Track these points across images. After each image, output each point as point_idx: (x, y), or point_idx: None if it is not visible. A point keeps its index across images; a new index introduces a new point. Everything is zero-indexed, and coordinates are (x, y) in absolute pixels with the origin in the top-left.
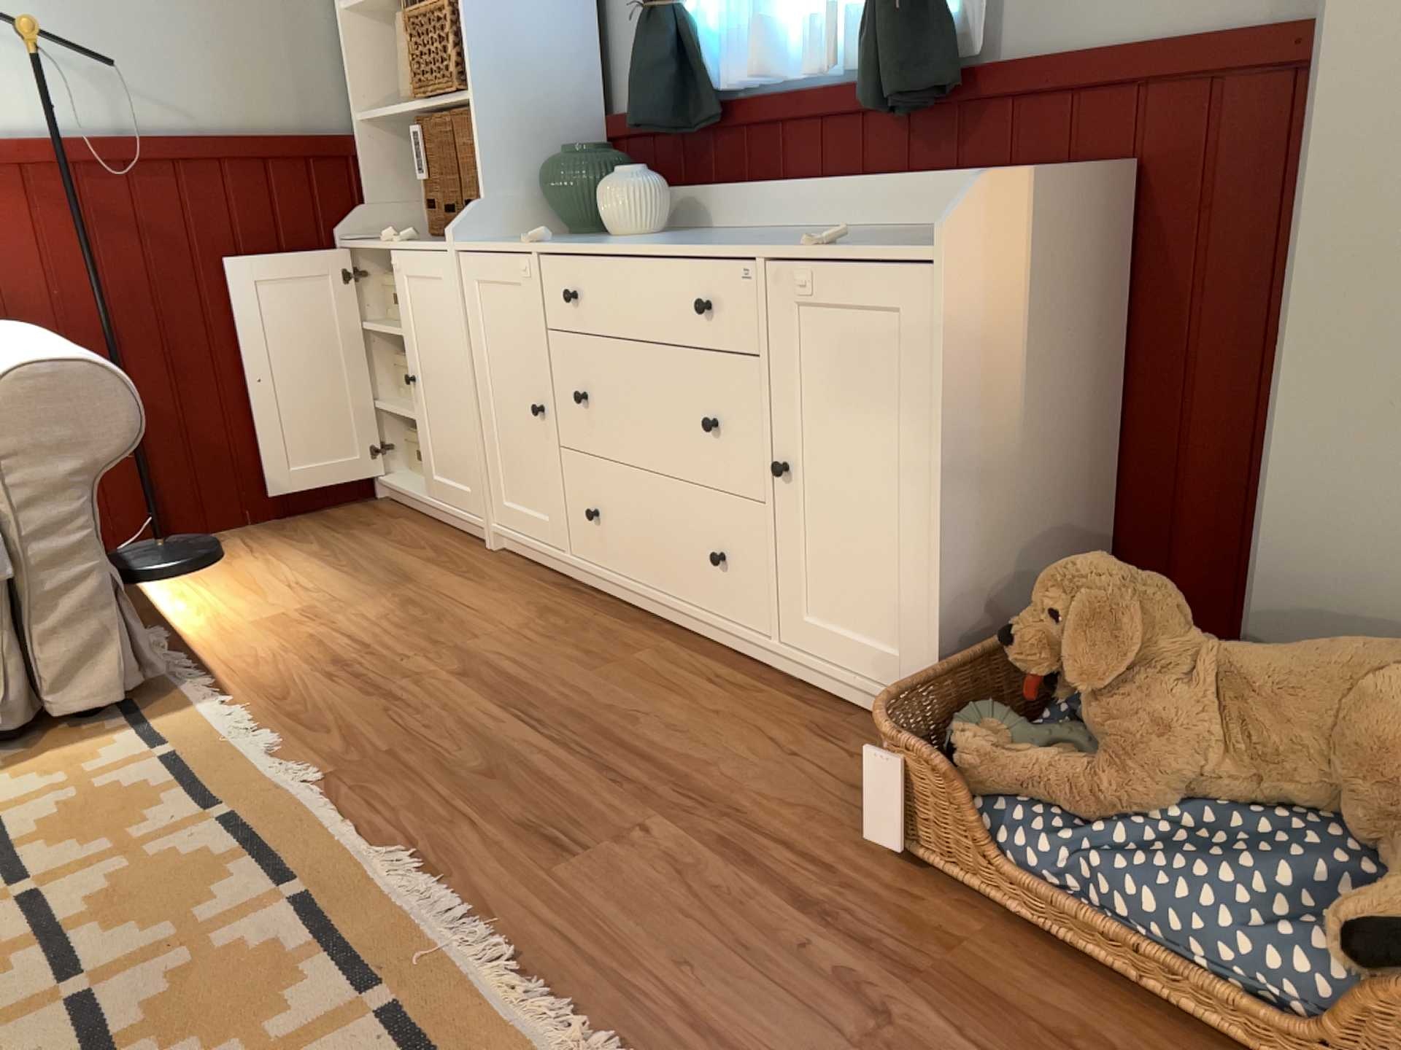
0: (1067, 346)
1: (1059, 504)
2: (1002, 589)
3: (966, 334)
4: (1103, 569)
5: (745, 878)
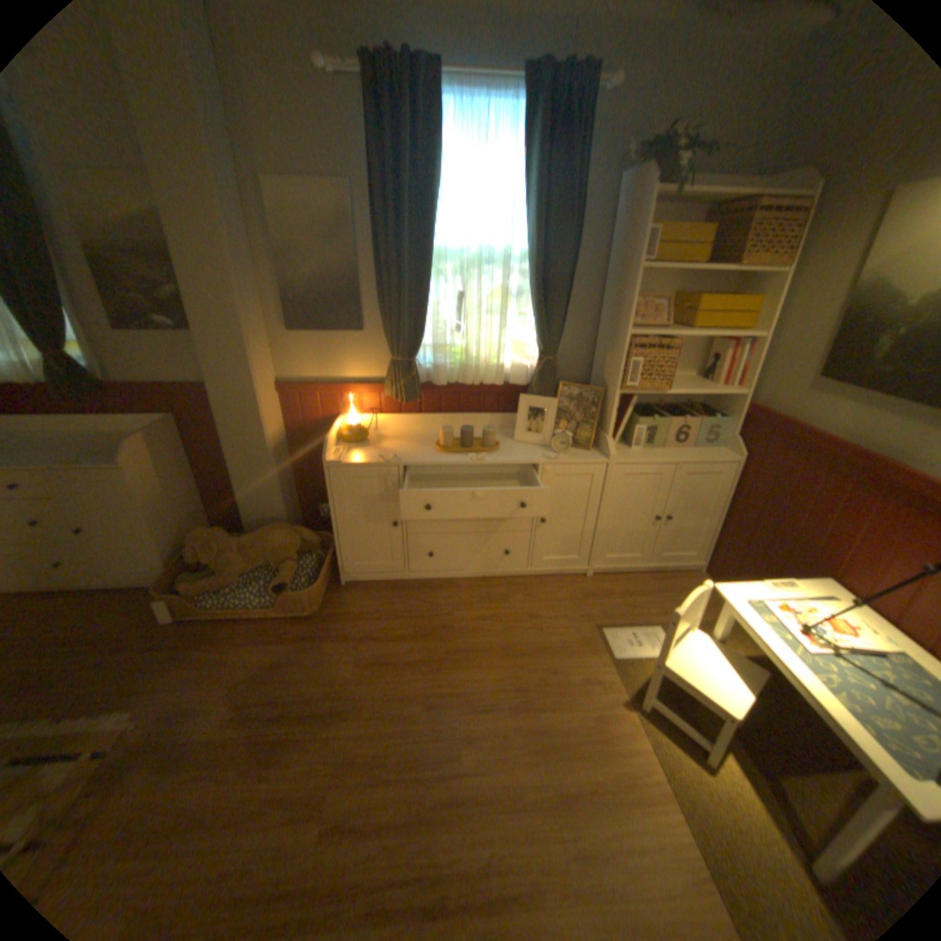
0: (170, 470)
1: (184, 510)
2: (175, 540)
3: (137, 484)
4: (202, 534)
5: (124, 656)
